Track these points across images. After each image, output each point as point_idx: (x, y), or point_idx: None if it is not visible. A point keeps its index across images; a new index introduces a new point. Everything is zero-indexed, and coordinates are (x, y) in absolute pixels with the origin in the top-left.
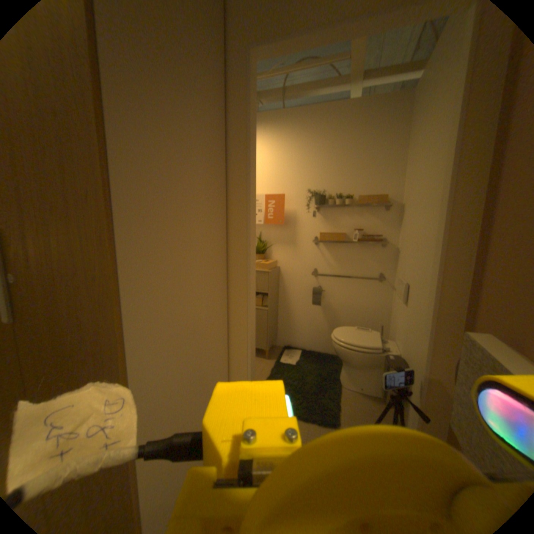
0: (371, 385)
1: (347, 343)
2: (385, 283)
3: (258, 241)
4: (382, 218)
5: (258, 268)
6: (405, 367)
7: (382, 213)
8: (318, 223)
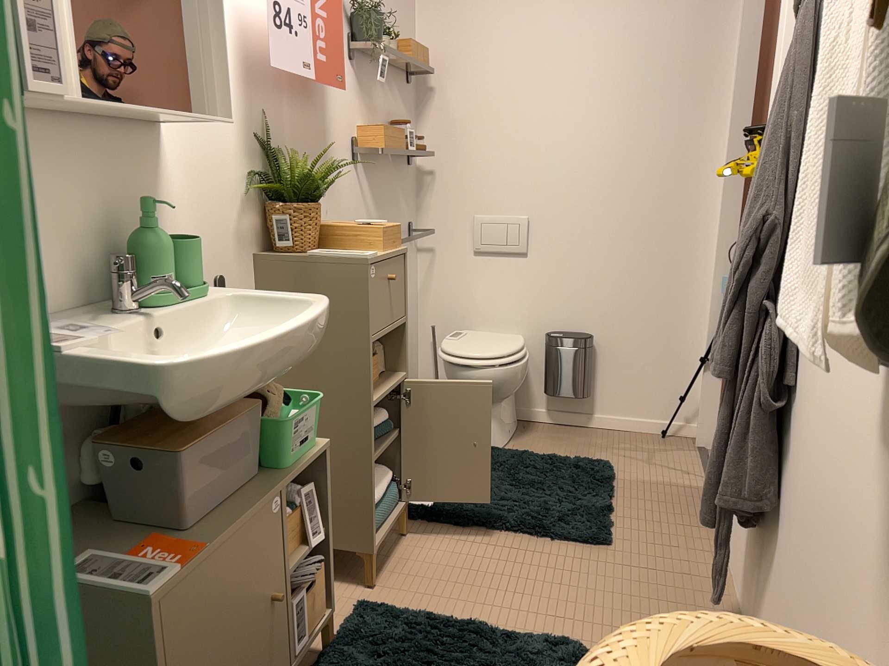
0: (512, 415)
1: (516, 353)
2: (412, 244)
3: (270, 155)
4: (405, 105)
5: (391, 249)
6: (582, 334)
7: (405, 94)
8: (354, 102)
